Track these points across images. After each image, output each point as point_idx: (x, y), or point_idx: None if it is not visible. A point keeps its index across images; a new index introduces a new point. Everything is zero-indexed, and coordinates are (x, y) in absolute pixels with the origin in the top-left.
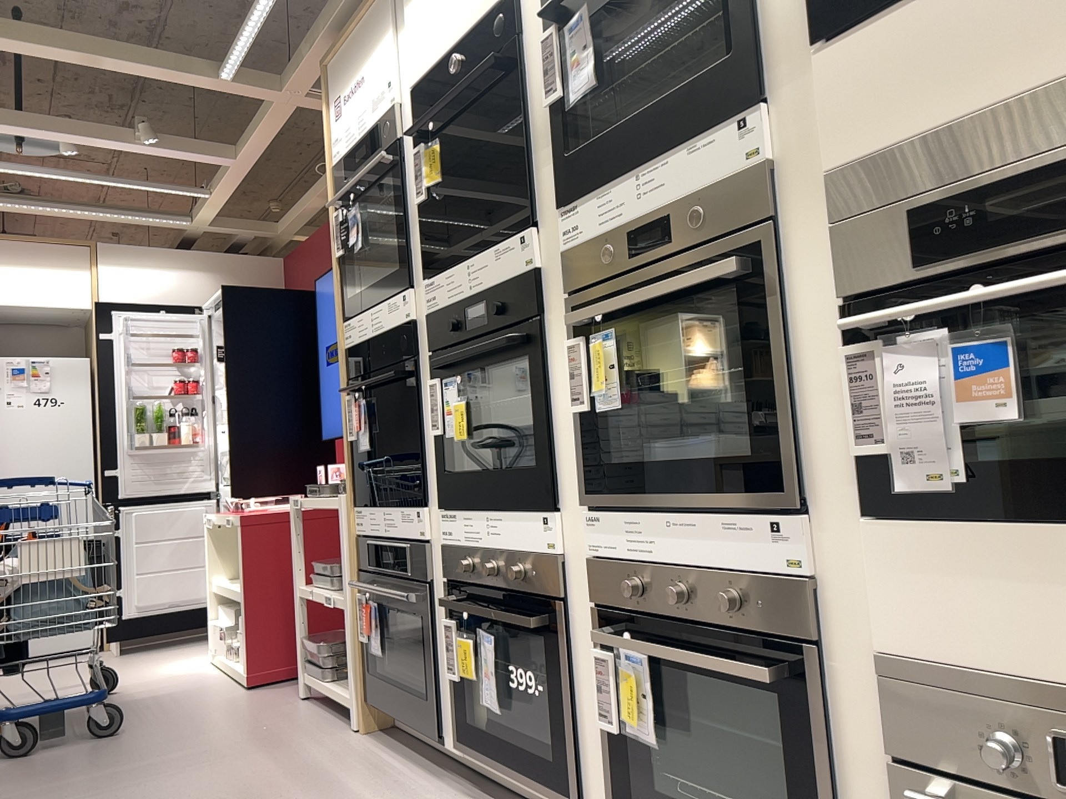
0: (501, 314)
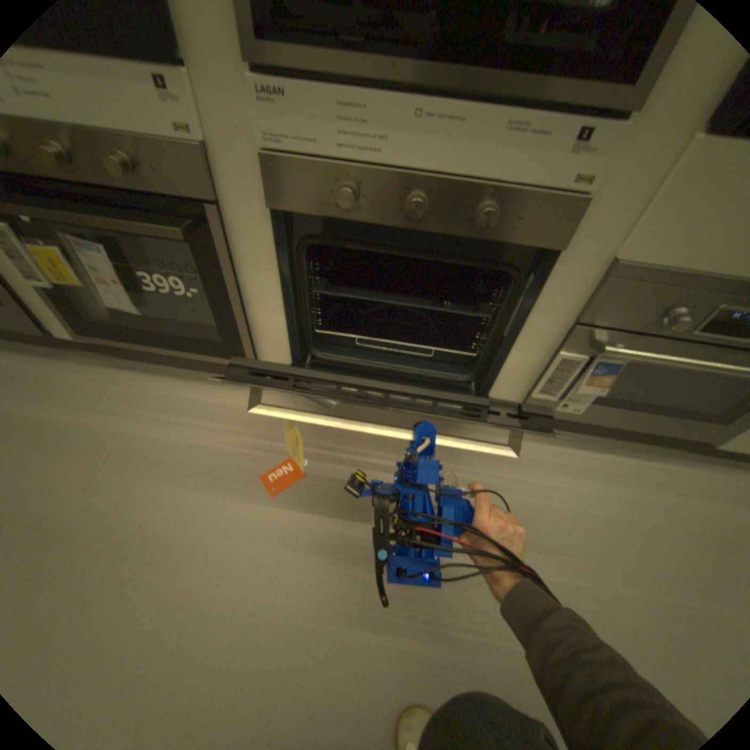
0: None
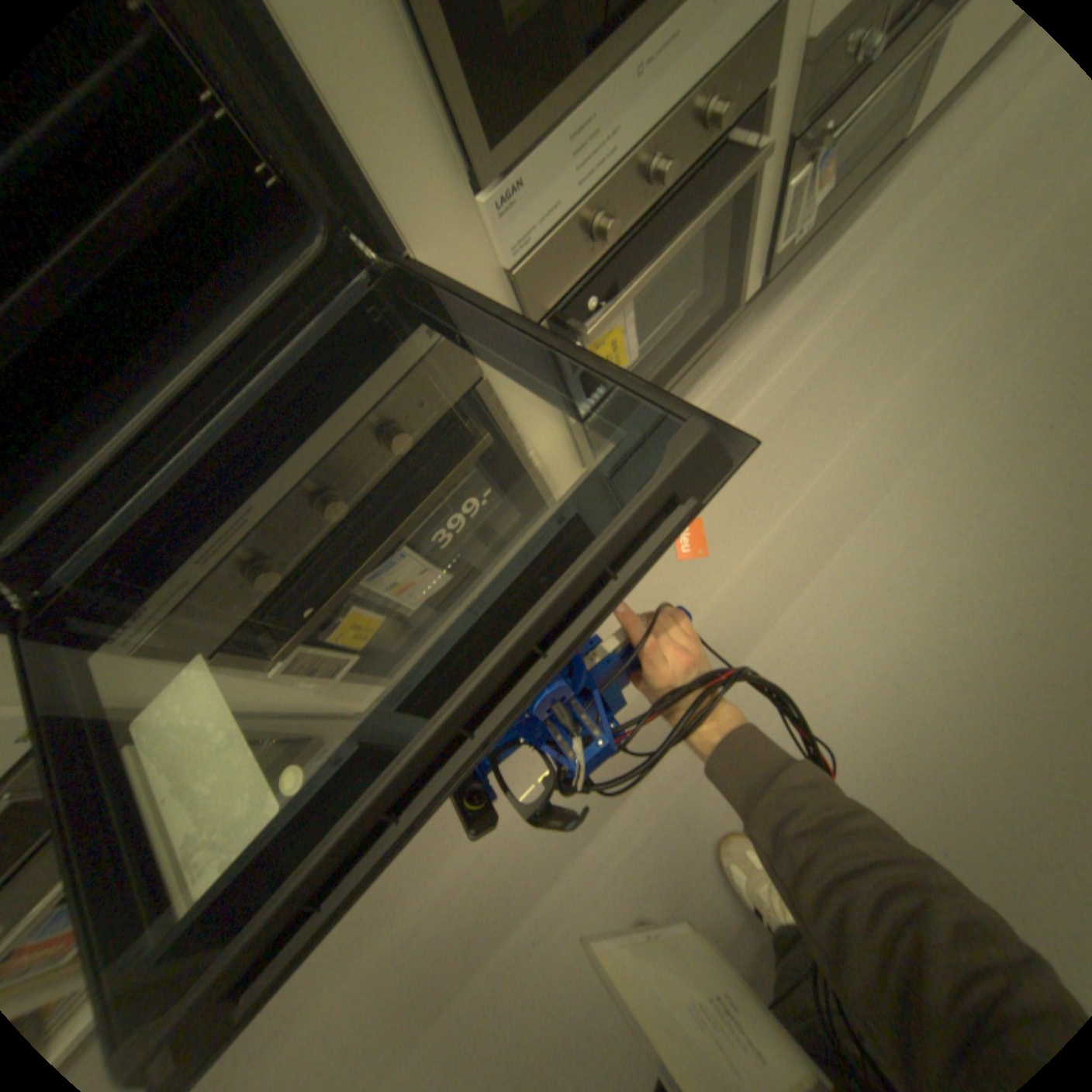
0: None
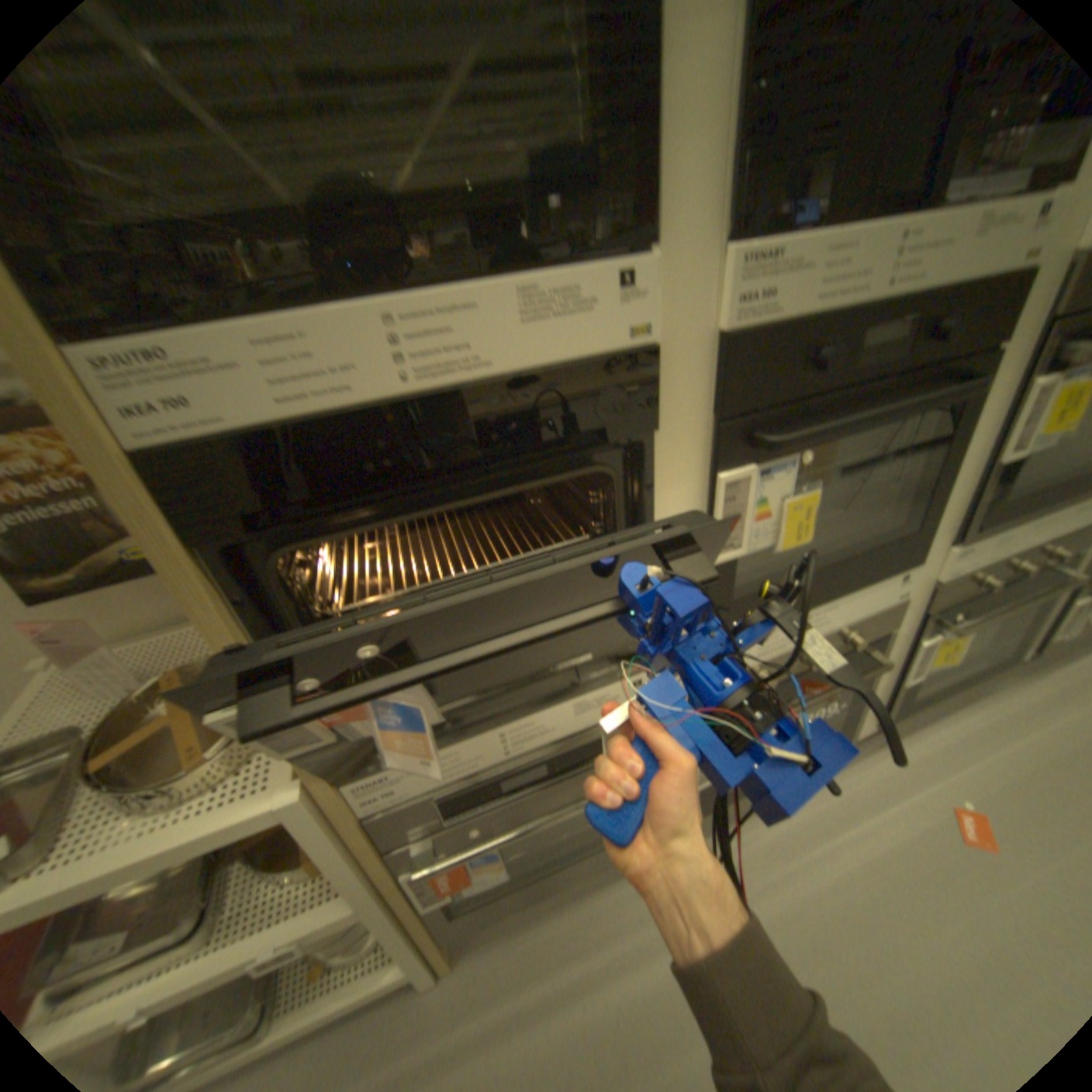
0: (948, 342)
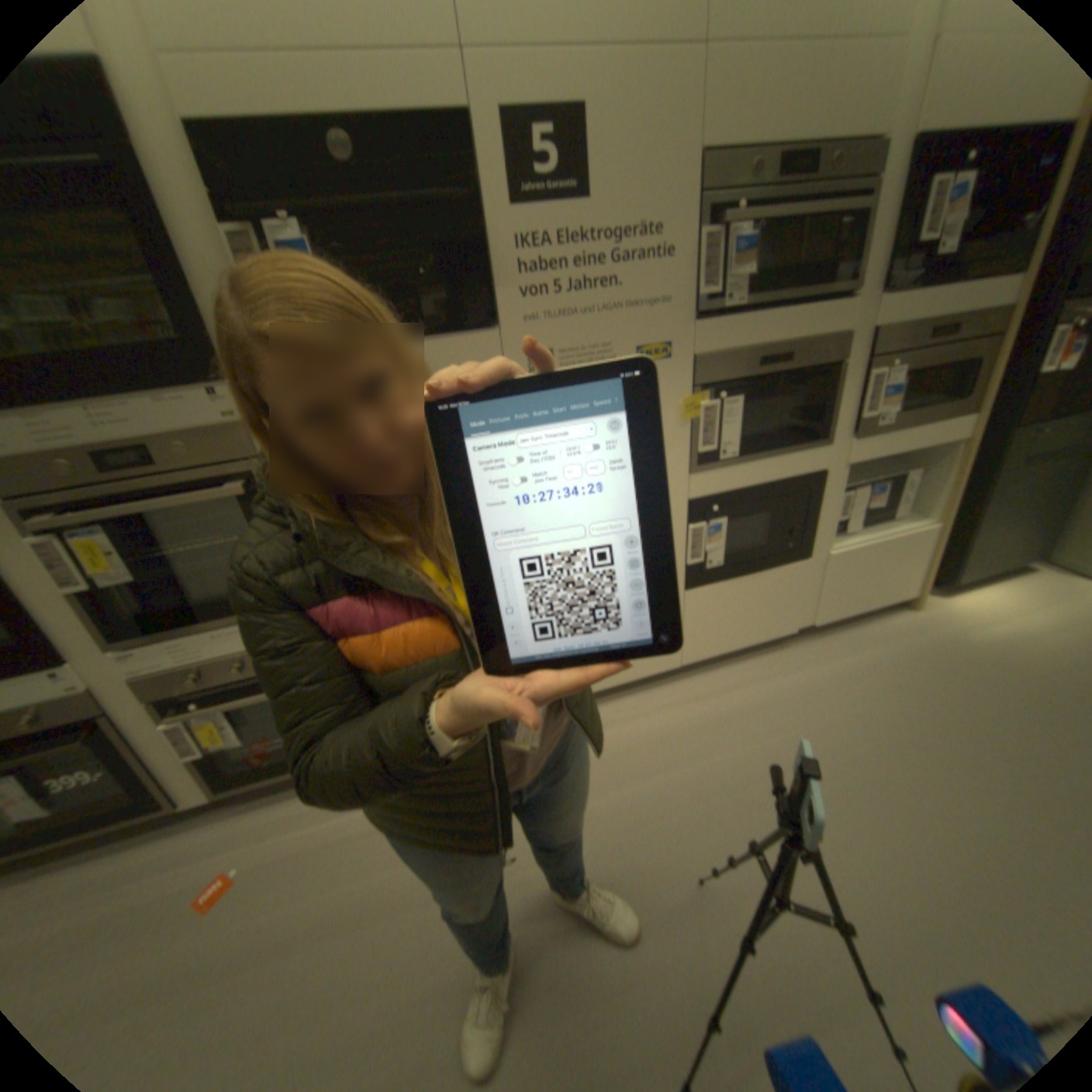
0: None
